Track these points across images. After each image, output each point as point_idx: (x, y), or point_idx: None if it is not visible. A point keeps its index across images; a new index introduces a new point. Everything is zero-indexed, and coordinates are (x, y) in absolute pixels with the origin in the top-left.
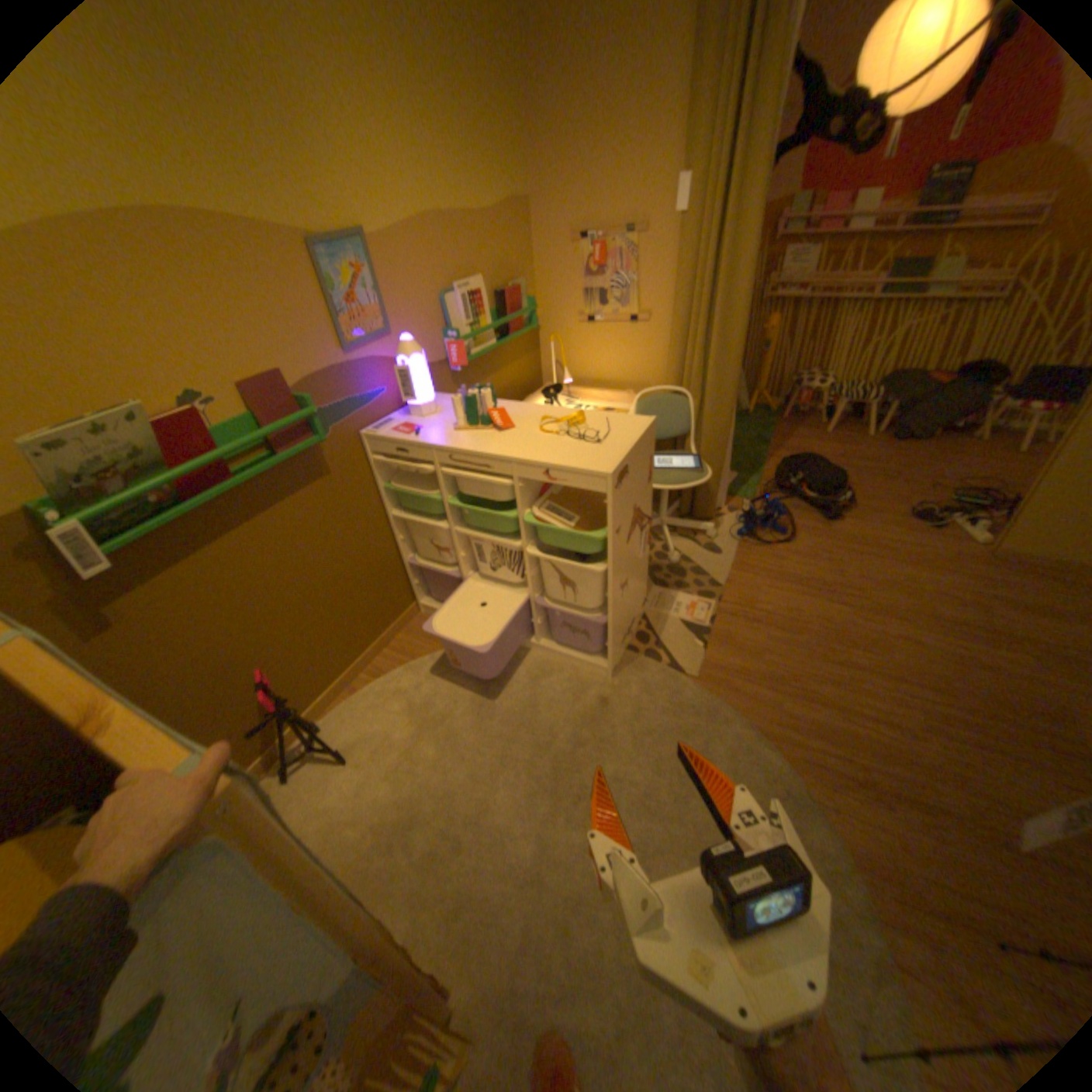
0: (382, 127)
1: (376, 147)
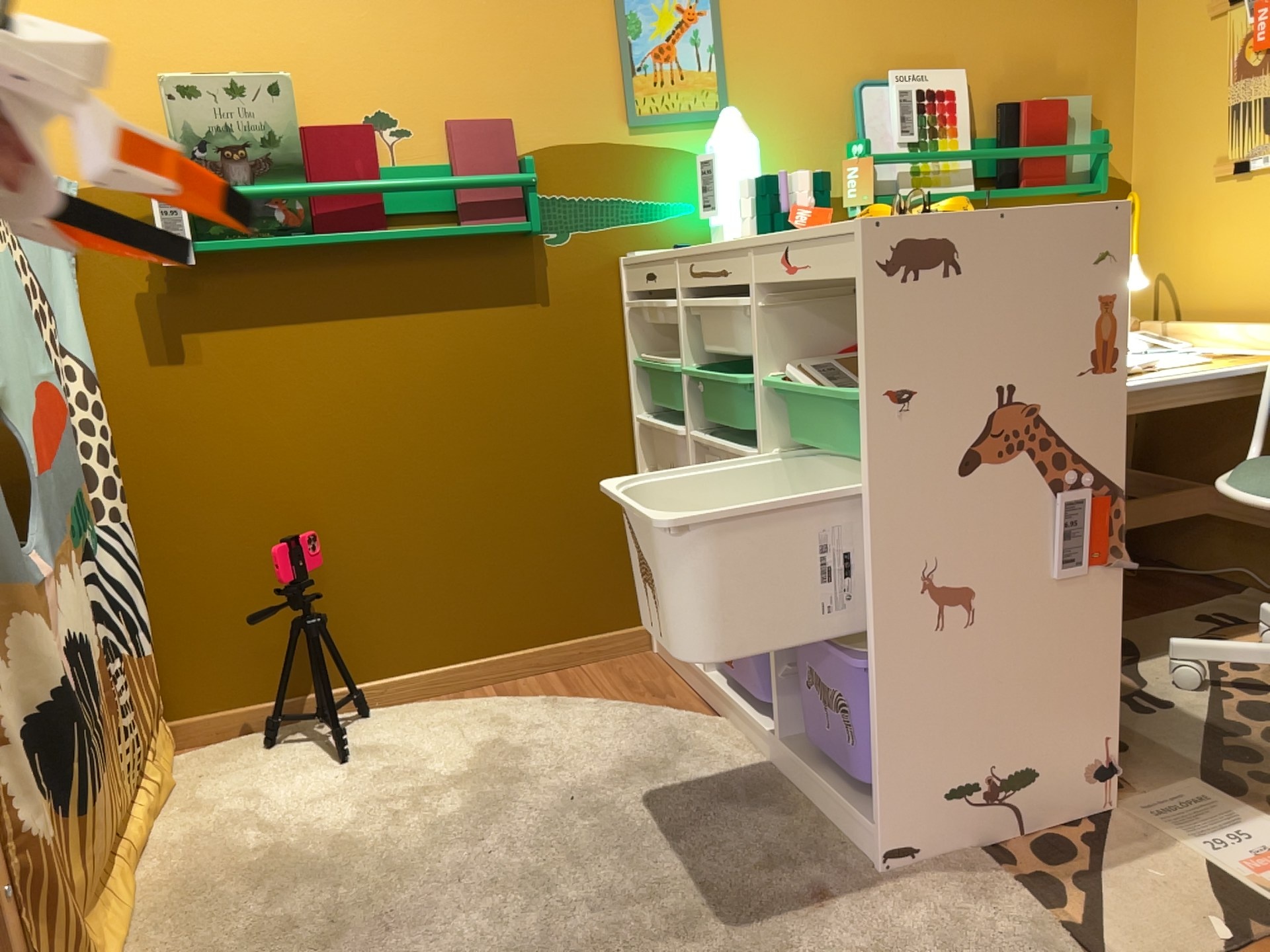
0: None
1: None
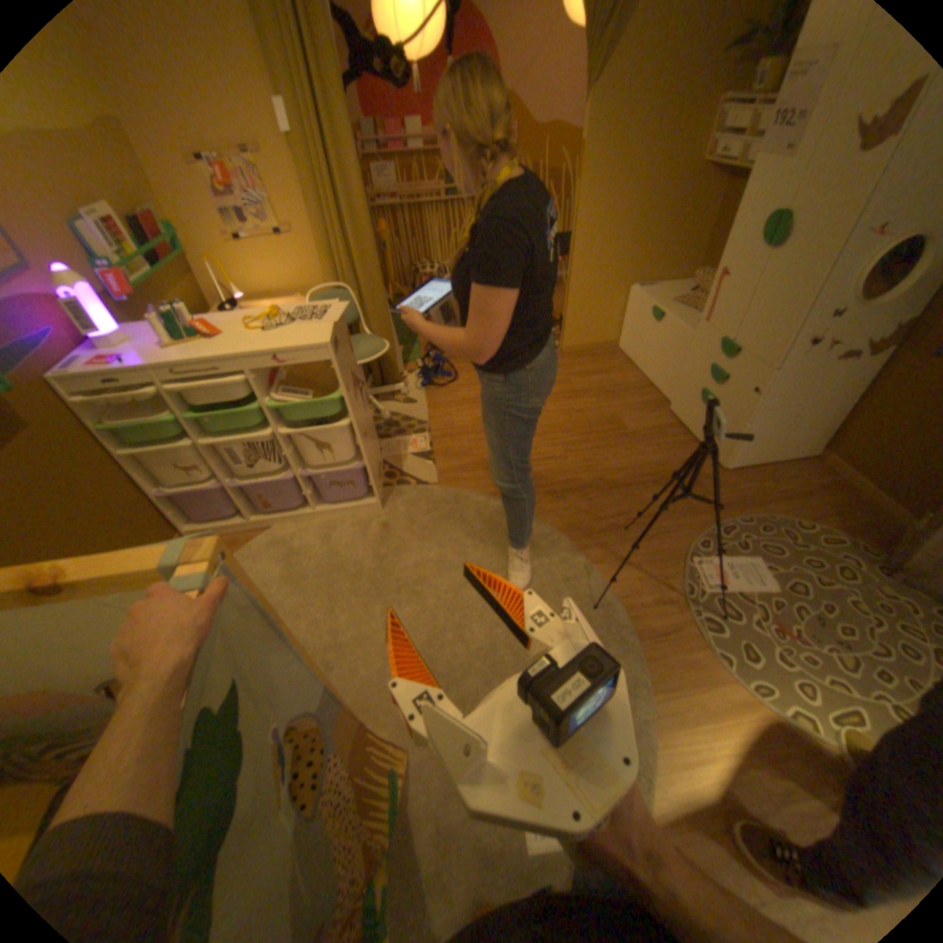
0: None
1: None
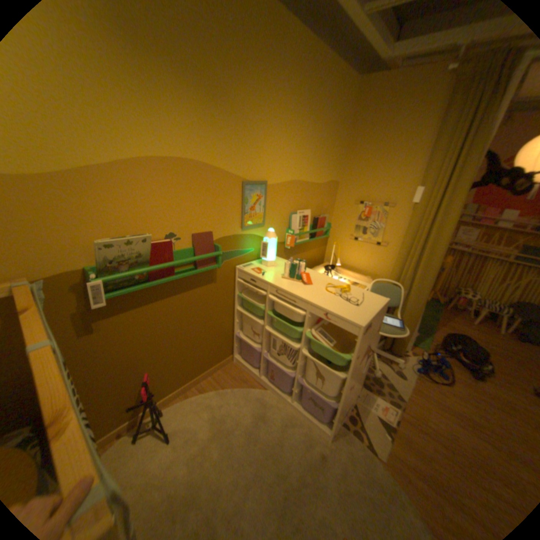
0: (288, 146)
1: (283, 152)
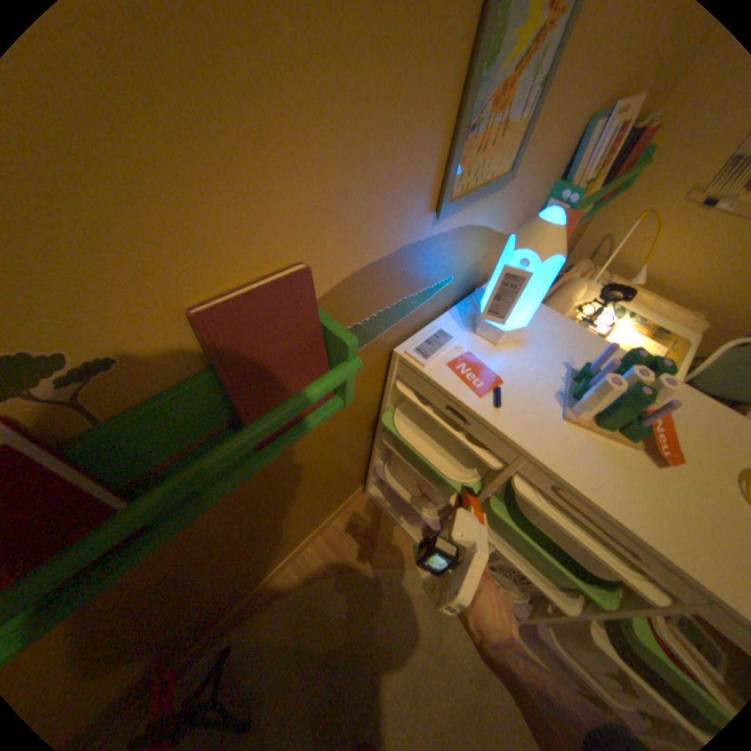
0: None
1: None
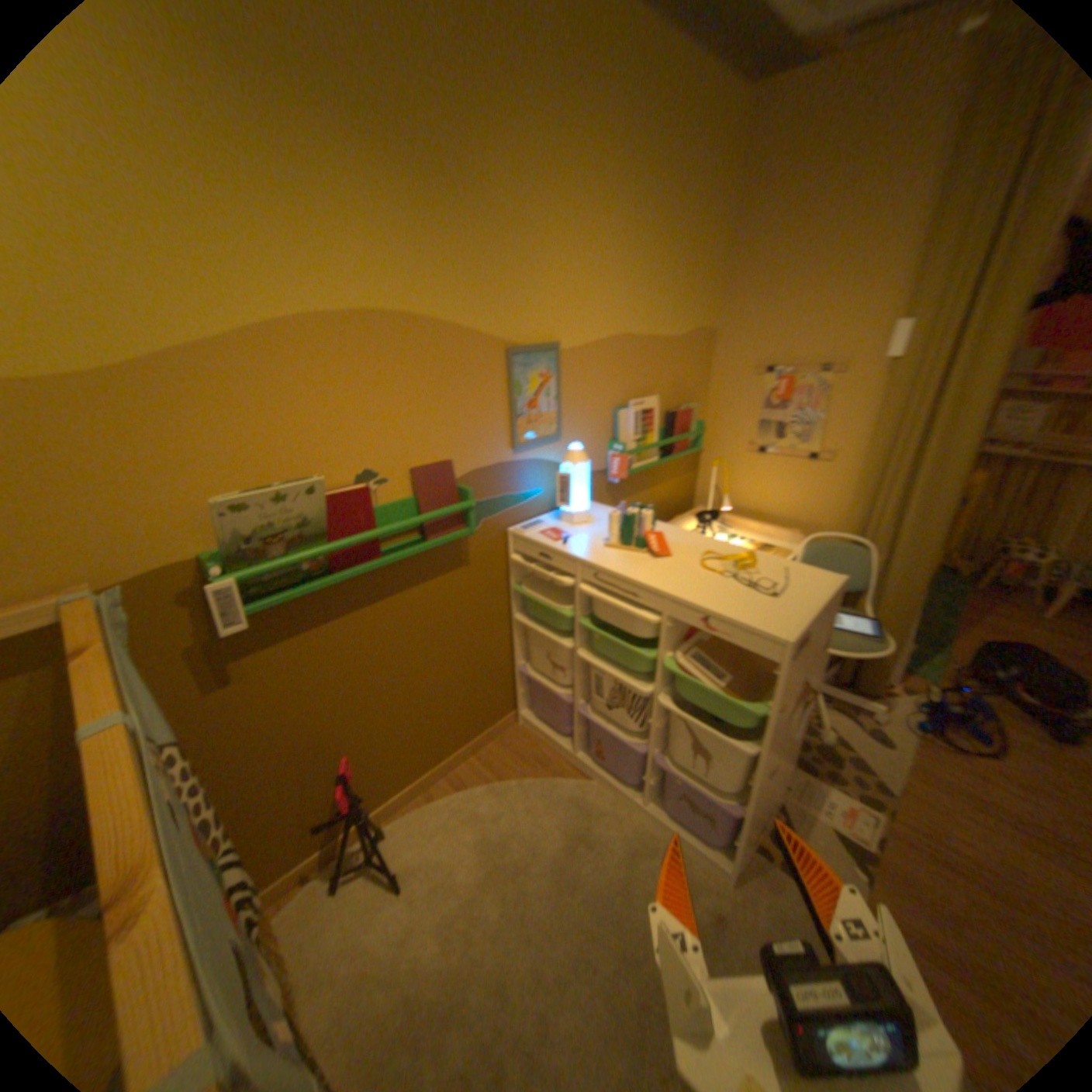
0: (597, 261)
1: (588, 277)
